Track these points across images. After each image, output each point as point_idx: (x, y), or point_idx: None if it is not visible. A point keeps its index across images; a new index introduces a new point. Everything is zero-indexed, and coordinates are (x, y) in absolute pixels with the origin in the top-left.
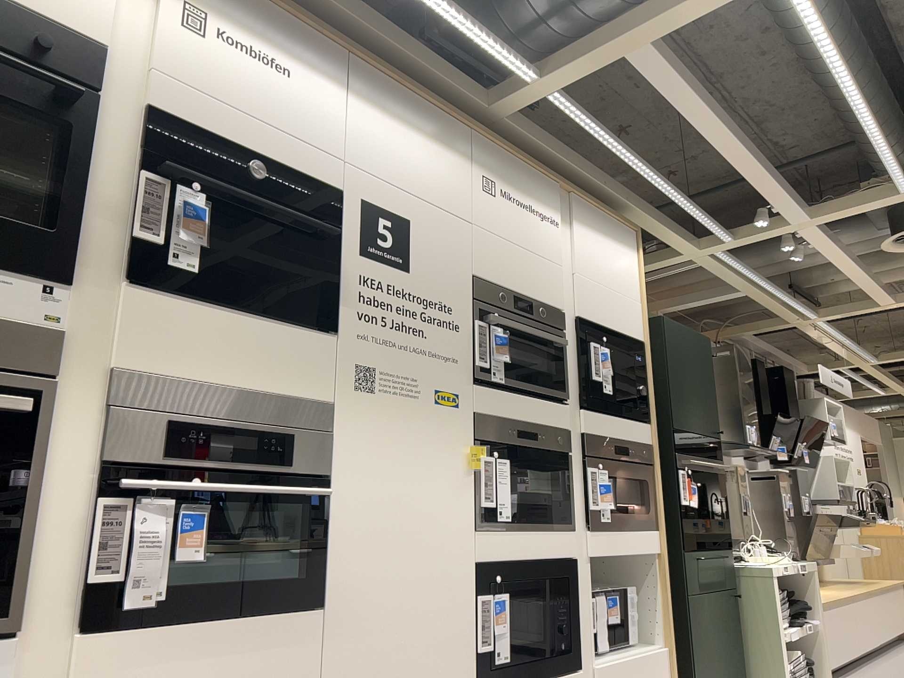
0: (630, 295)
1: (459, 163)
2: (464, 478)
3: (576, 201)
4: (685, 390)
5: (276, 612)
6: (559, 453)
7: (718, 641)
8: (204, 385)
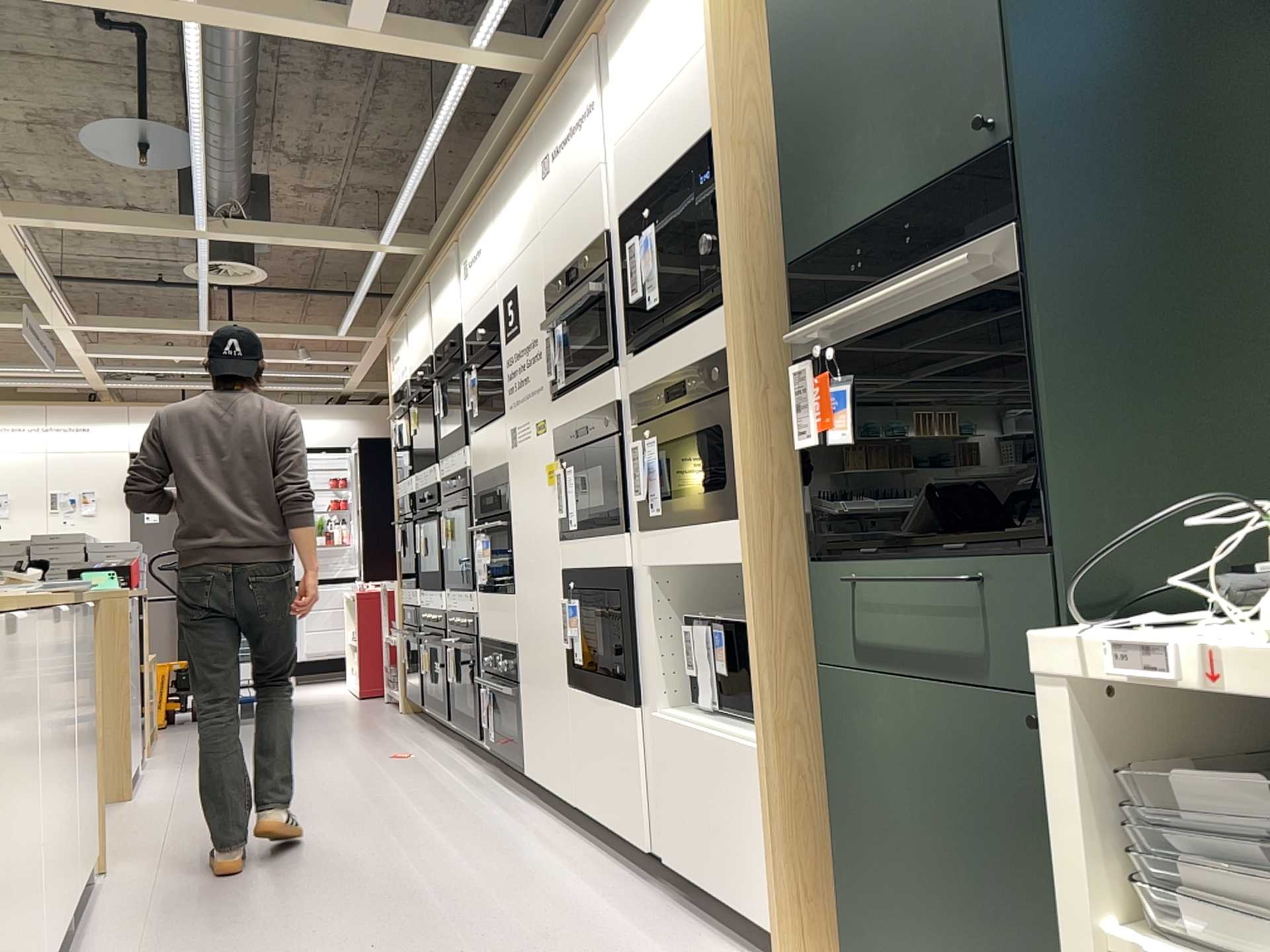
0: (691, 55)
1: (530, 179)
2: (552, 495)
3: (612, 18)
4: (843, 113)
5: (504, 593)
6: (617, 435)
7: (954, 828)
8: (491, 472)
